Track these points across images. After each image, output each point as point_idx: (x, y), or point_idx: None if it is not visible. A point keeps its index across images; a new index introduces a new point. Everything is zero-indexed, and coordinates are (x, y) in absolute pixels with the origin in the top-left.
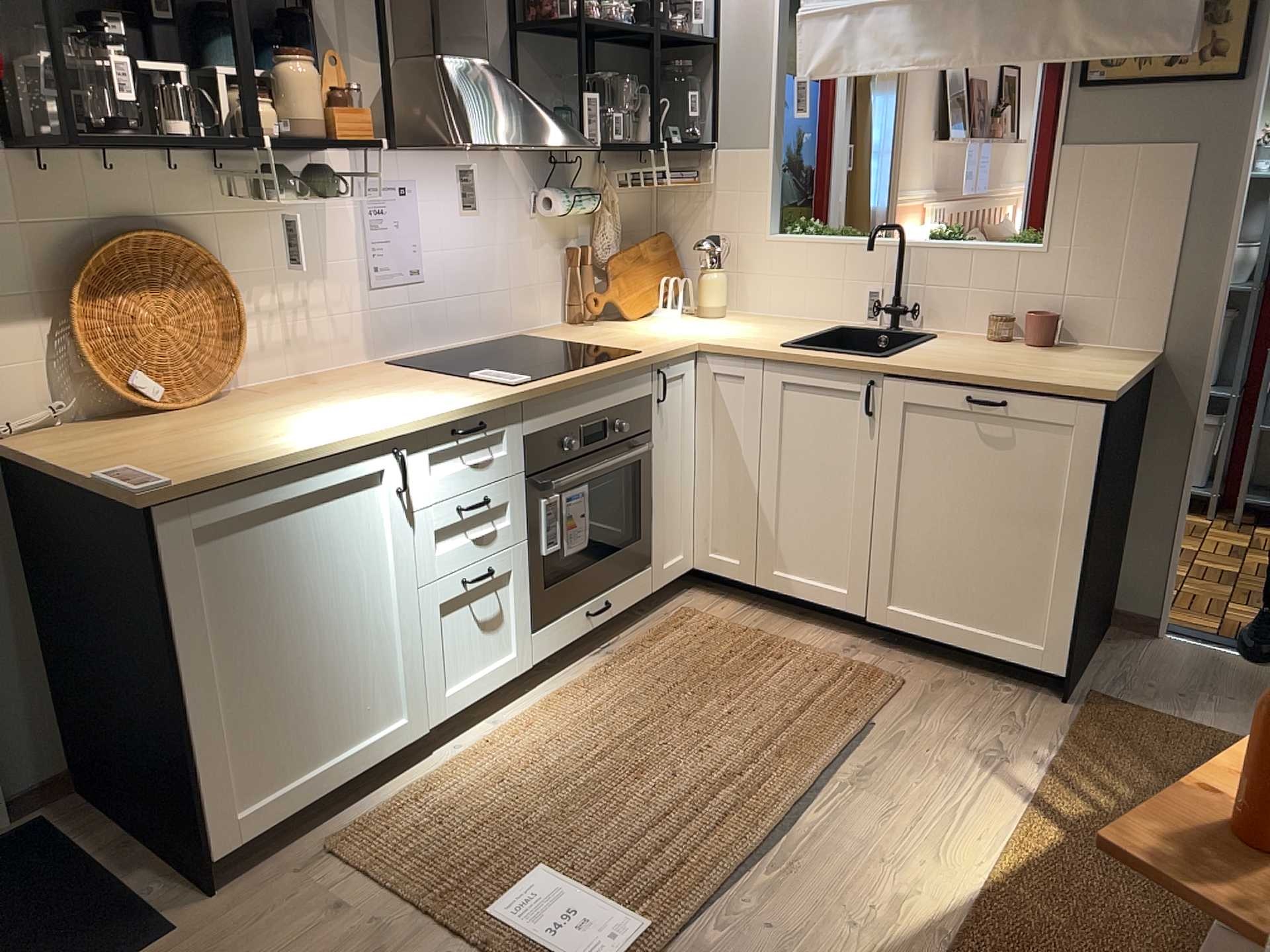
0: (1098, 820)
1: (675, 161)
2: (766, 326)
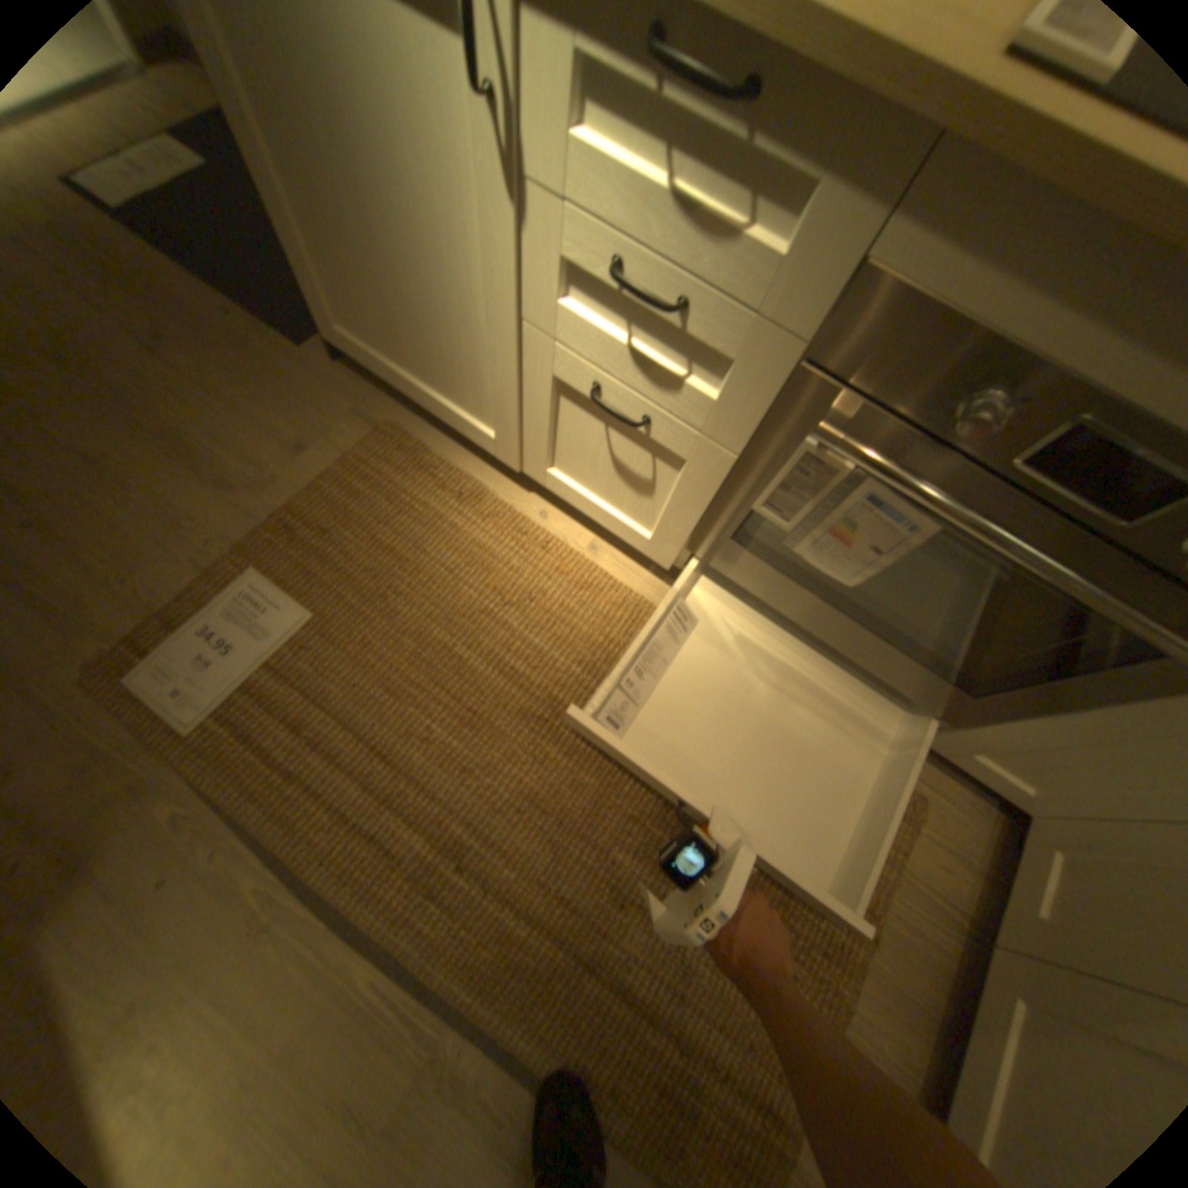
0: None
1: None
2: None
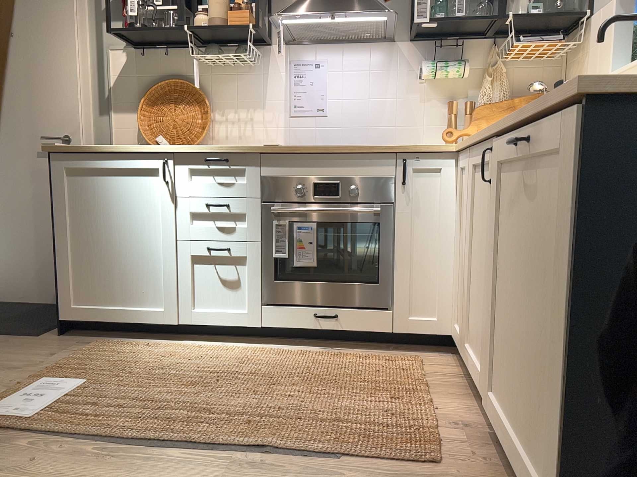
0: None
1: (572, 39)
2: None
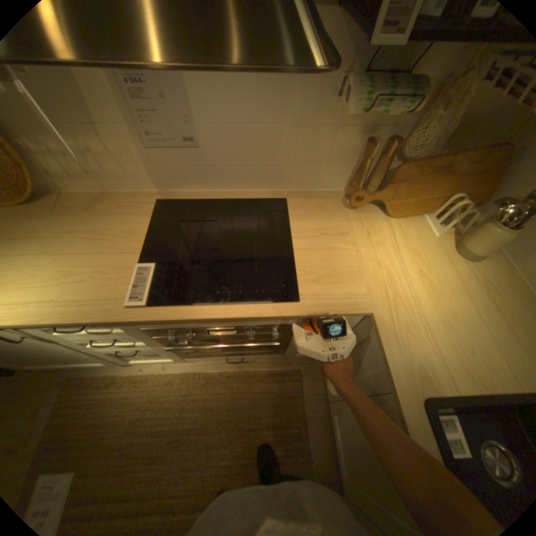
0: None
1: None
2: (488, 316)
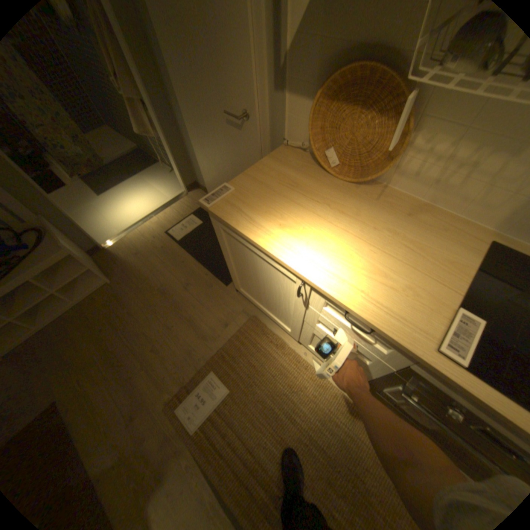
0: None
1: None
2: None
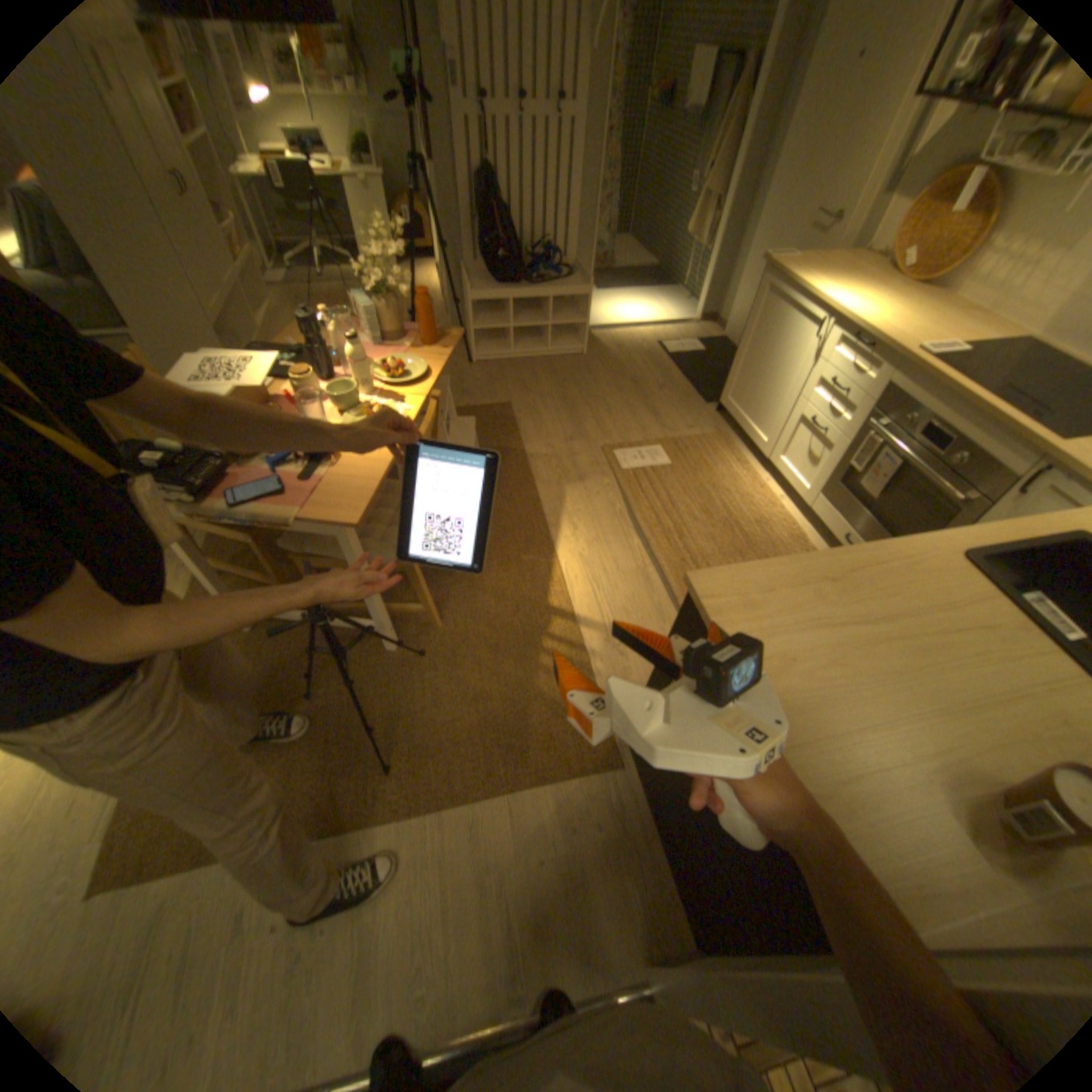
0: (542, 626)
1: None
2: None
